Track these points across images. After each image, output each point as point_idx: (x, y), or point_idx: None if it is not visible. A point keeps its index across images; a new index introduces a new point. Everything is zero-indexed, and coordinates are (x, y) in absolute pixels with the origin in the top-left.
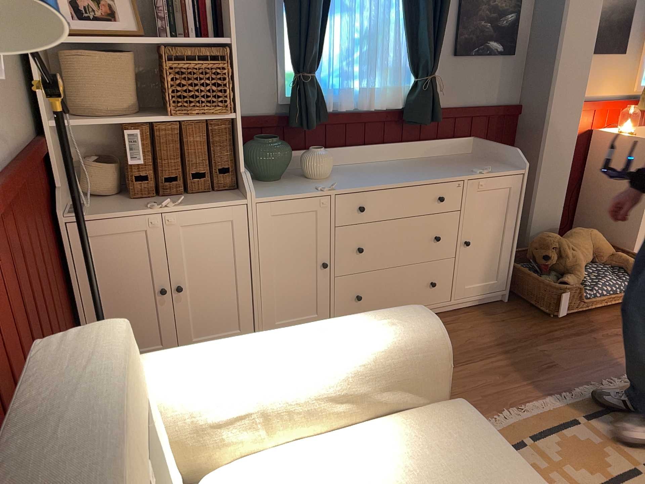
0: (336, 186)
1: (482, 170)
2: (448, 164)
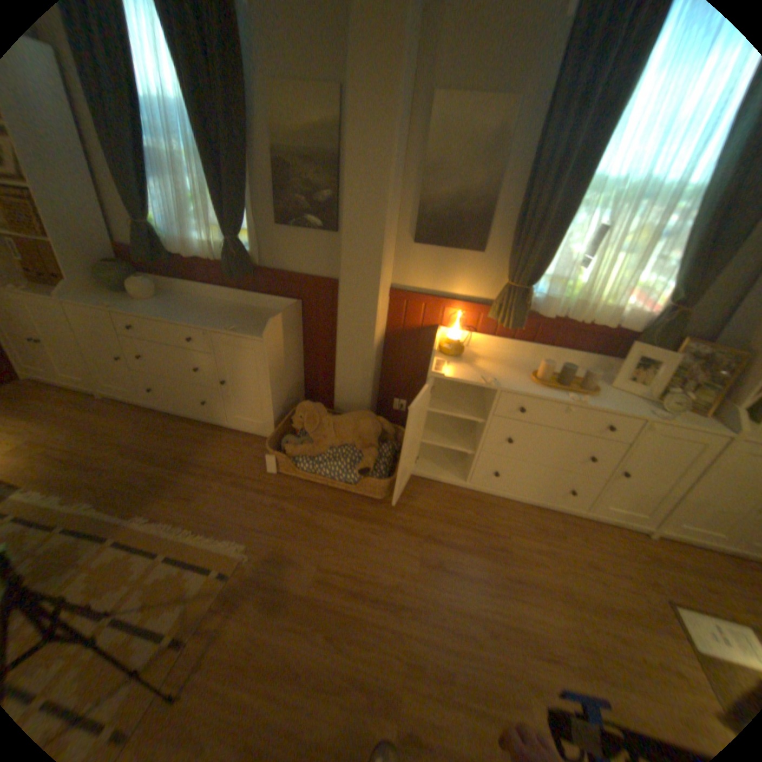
0: (119, 307)
1: (226, 327)
2: (240, 316)
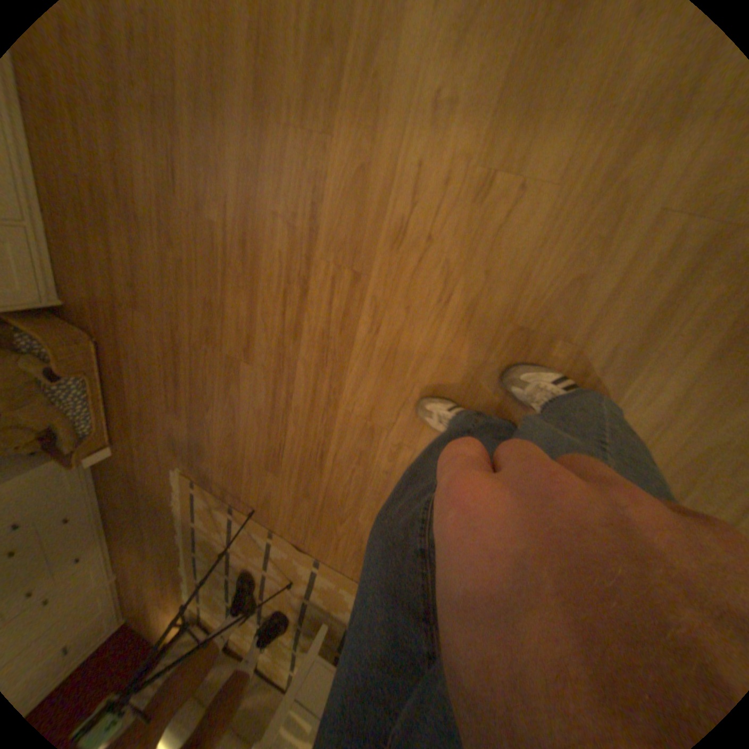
0: None
1: None
2: None
